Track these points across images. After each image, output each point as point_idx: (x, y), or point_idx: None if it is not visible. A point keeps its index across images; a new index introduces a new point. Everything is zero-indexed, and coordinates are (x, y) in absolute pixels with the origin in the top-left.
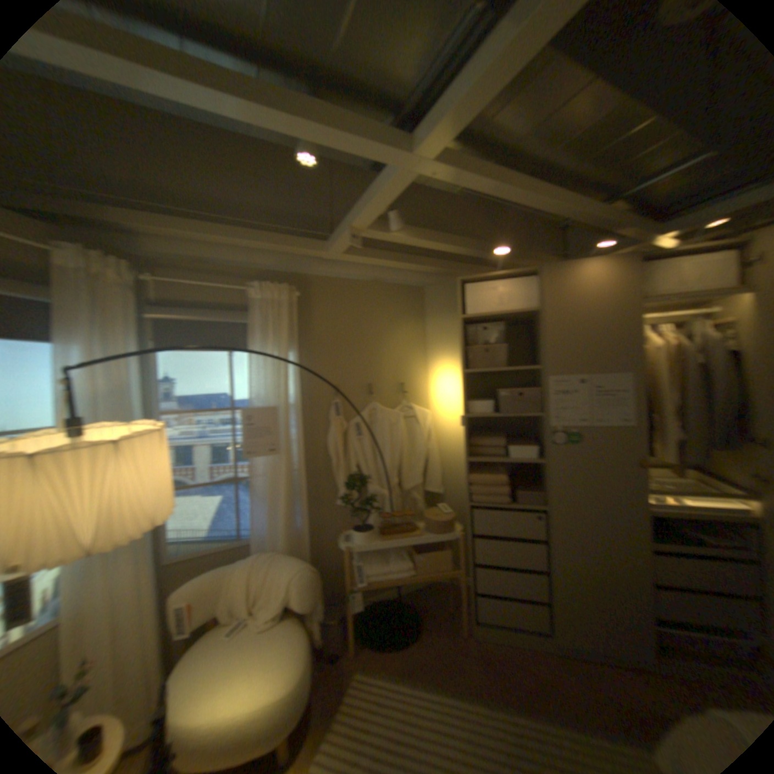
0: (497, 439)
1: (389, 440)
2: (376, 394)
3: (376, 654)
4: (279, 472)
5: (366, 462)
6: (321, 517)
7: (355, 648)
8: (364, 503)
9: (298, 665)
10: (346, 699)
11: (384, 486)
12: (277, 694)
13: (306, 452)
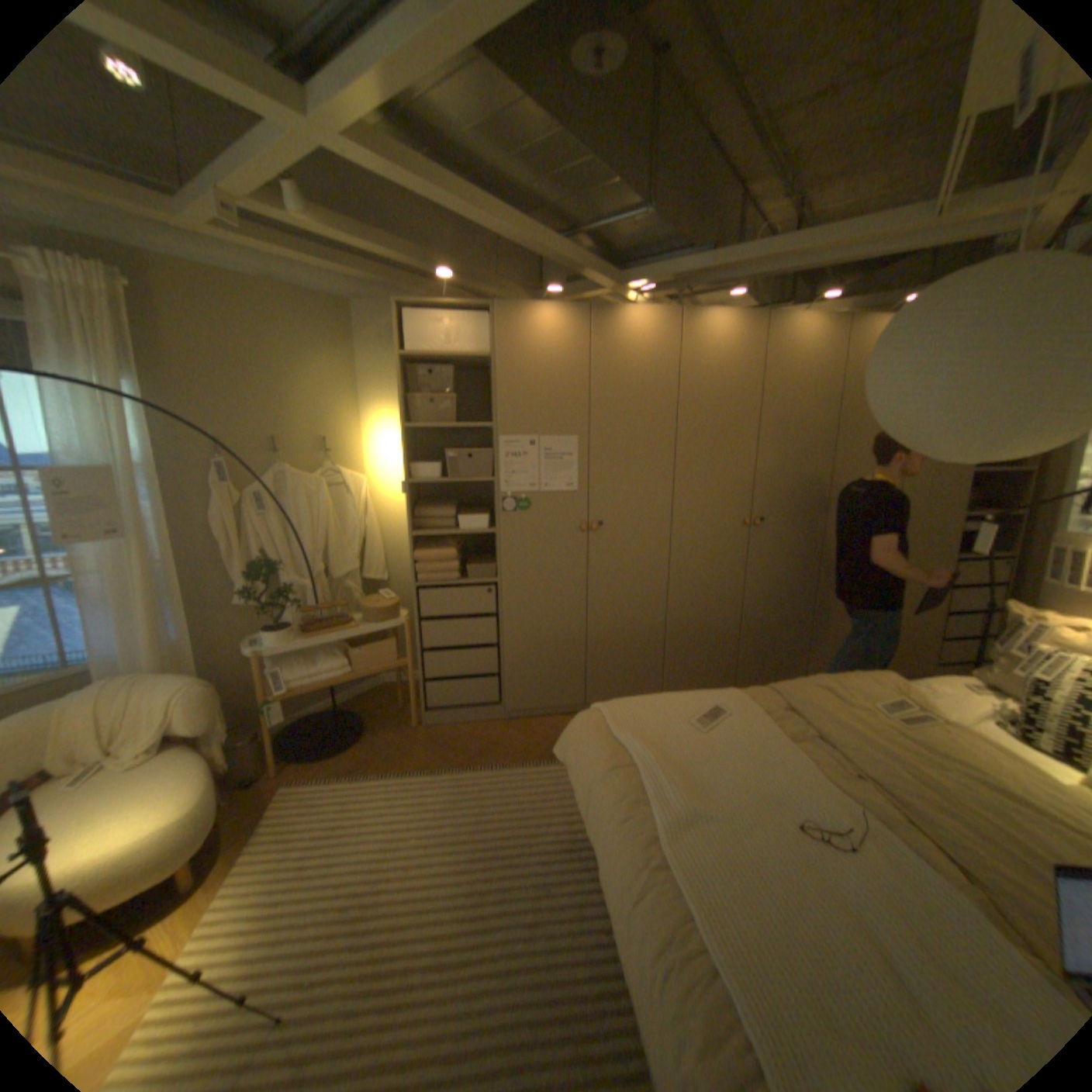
0: (444, 510)
1: (306, 515)
2: (281, 452)
3: (303, 766)
4: (125, 565)
5: (272, 547)
6: (206, 624)
7: (274, 766)
8: (272, 598)
9: (192, 788)
10: (265, 815)
11: (303, 576)
12: (166, 821)
13: (169, 535)
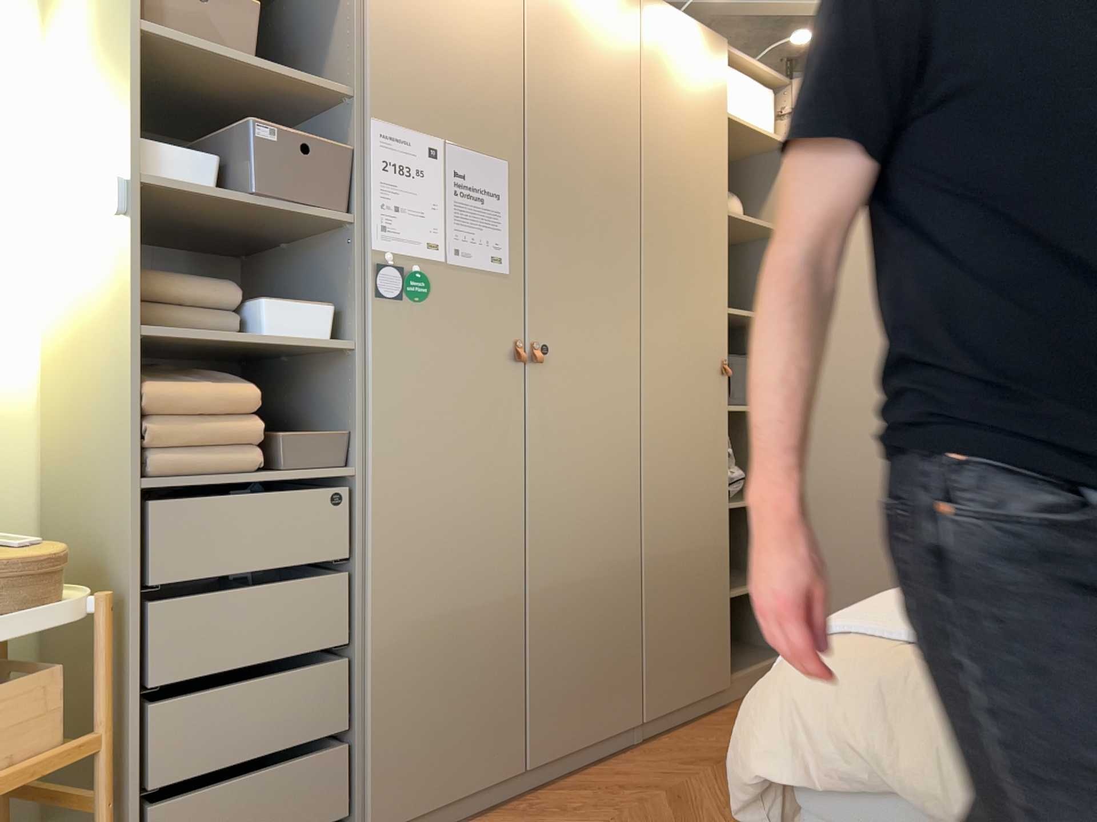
0: (213, 284)
1: None
2: None
3: None
4: None
5: None
6: None
7: None
8: None
9: None
10: None
11: None
12: None
13: None
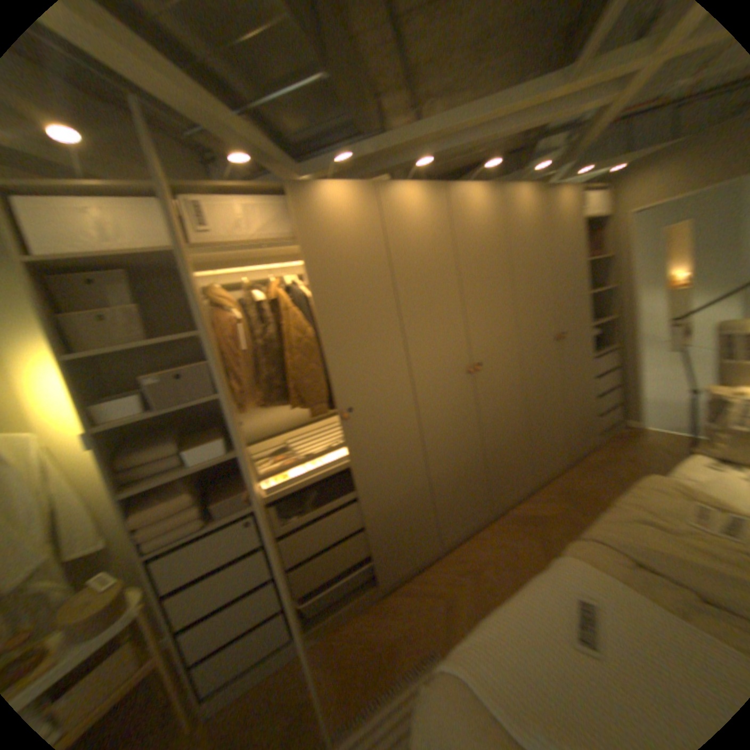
0: (163, 448)
1: None
2: None
3: None
4: None
5: None
6: None
7: None
8: None
9: None
10: None
11: None
12: None
13: None
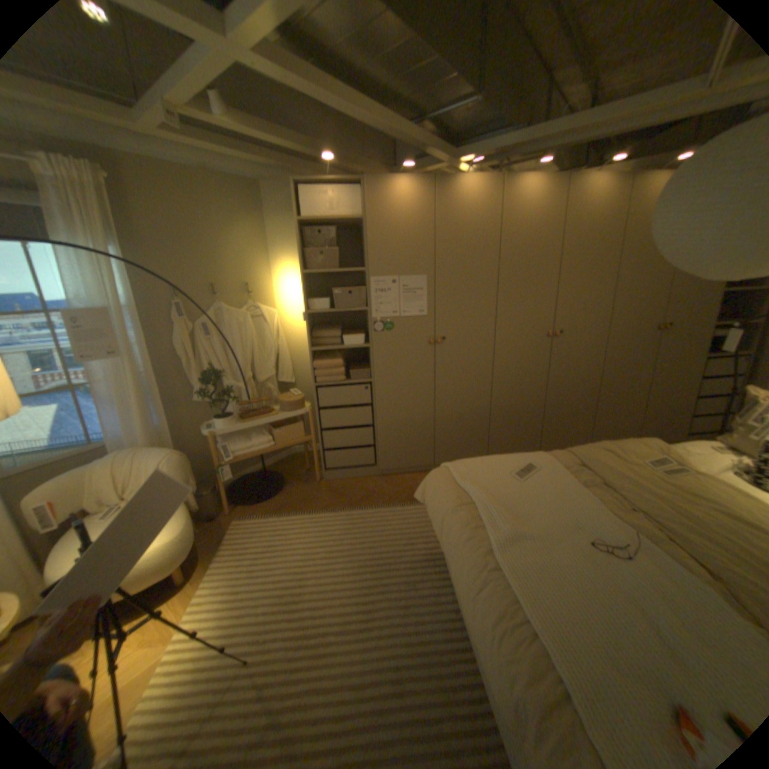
0: (332, 332)
1: (237, 339)
2: (218, 294)
3: (246, 507)
4: (121, 375)
5: (216, 361)
6: (176, 414)
7: (227, 507)
8: (219, 396)
9: (177, 520)
10: (224, 538)
11: (237, 381)
12: (163, 541)
13: (148, 354)
